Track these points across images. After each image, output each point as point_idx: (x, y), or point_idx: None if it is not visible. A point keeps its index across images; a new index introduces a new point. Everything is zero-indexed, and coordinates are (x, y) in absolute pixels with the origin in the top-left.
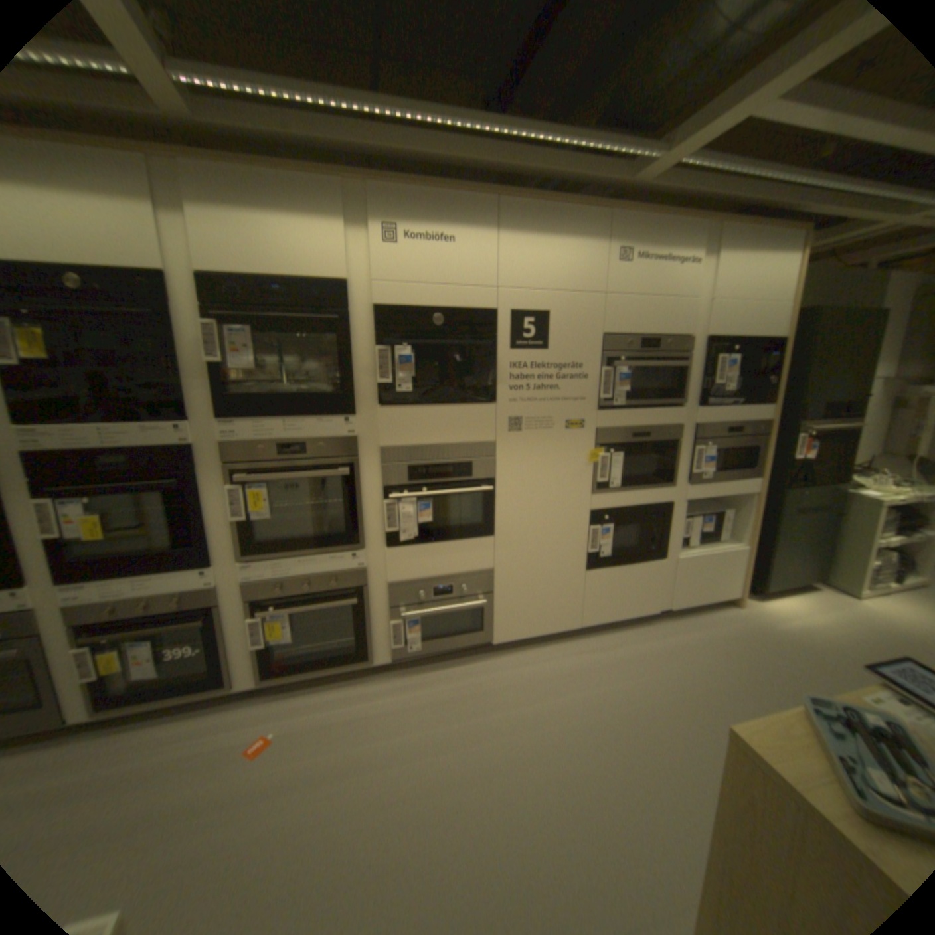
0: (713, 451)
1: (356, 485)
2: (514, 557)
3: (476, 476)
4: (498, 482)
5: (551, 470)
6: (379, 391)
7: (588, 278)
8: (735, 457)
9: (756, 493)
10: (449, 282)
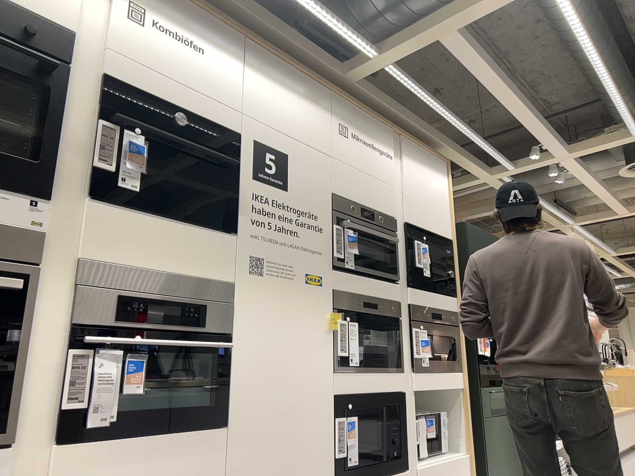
0: (425, 335)
1: (24, 313)
2: (253, 466)
3: (210, 326)
4: (235, 341)
5: (293, 333)
6: (93, 177)
7: (318, 137)
8: (440, 346)
9: (460, 389)
10: (196, 87)
